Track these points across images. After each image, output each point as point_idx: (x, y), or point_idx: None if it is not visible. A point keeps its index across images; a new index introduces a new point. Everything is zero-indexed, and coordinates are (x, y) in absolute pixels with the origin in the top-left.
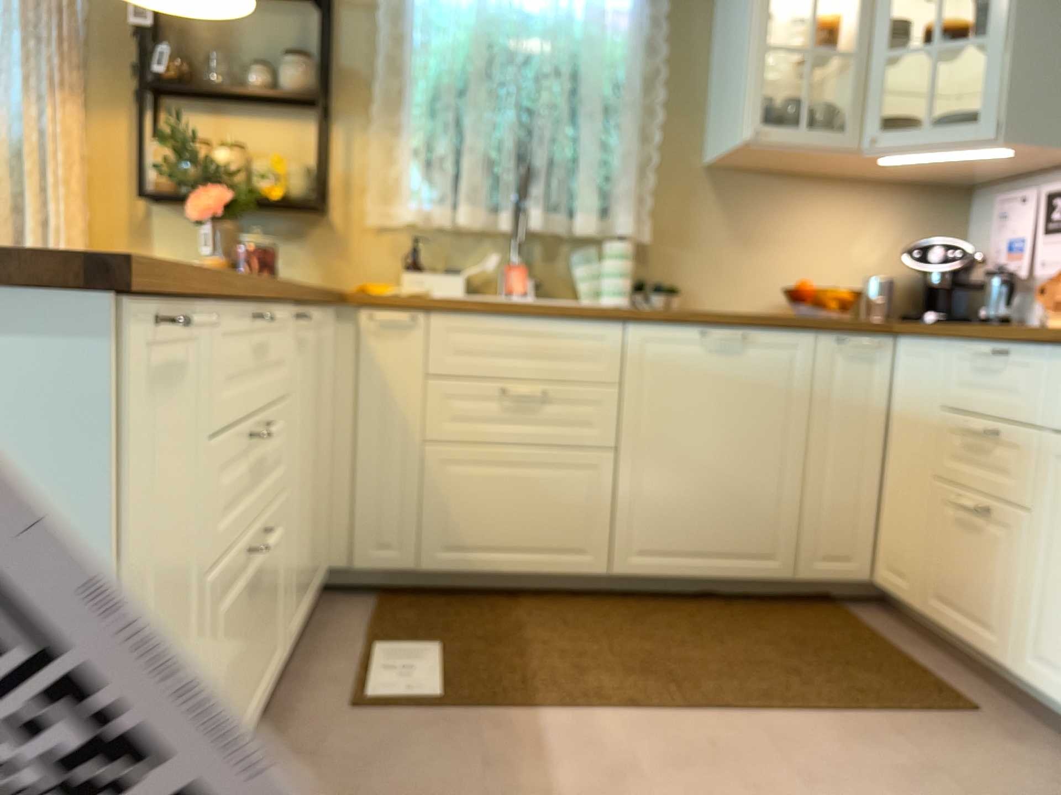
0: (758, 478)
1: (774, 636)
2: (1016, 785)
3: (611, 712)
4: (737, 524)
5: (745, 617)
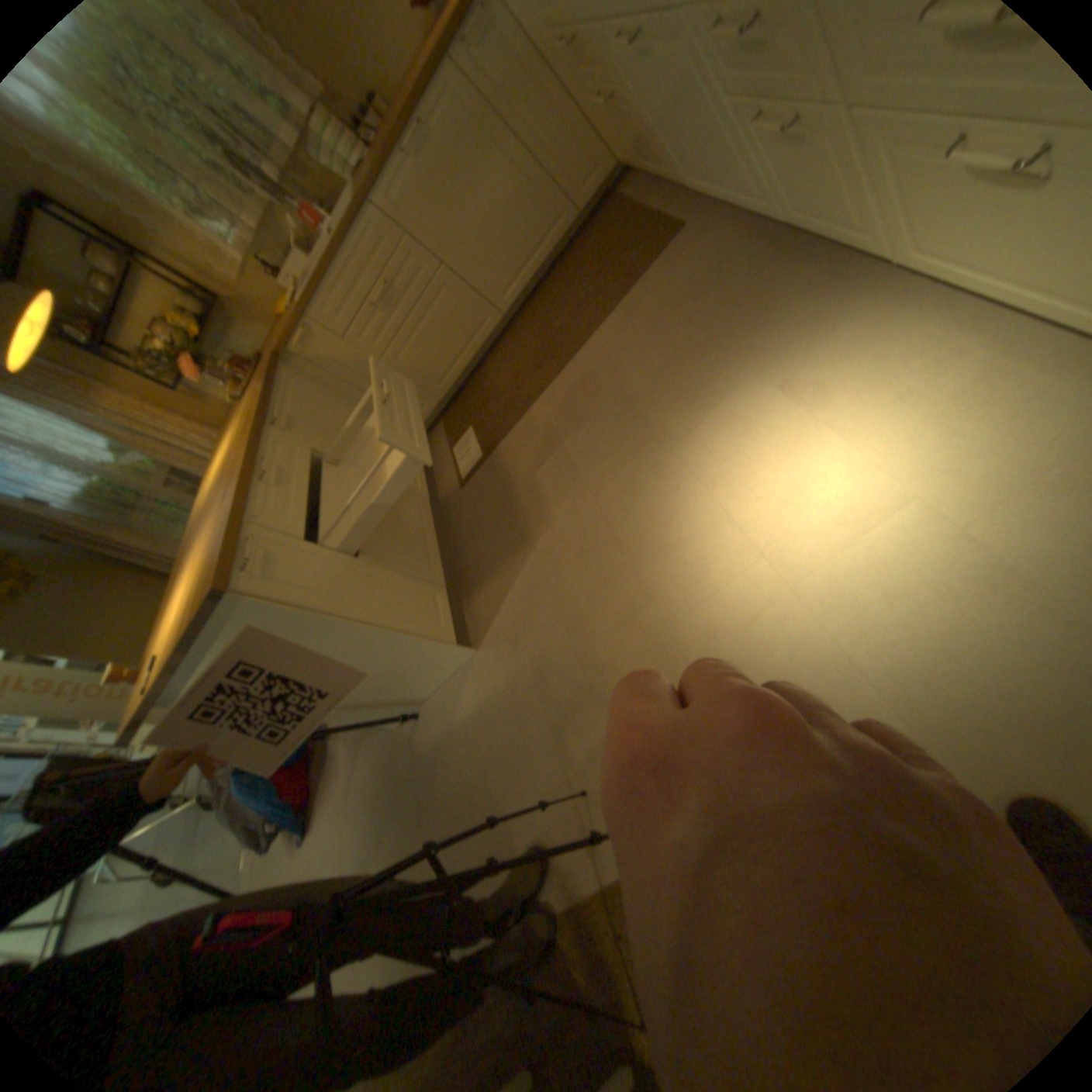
0: (512, 186)
1: (587, 265)
2: (698, 269)
3: (537, 399)
4: (528, 222)
5: (573, 262)
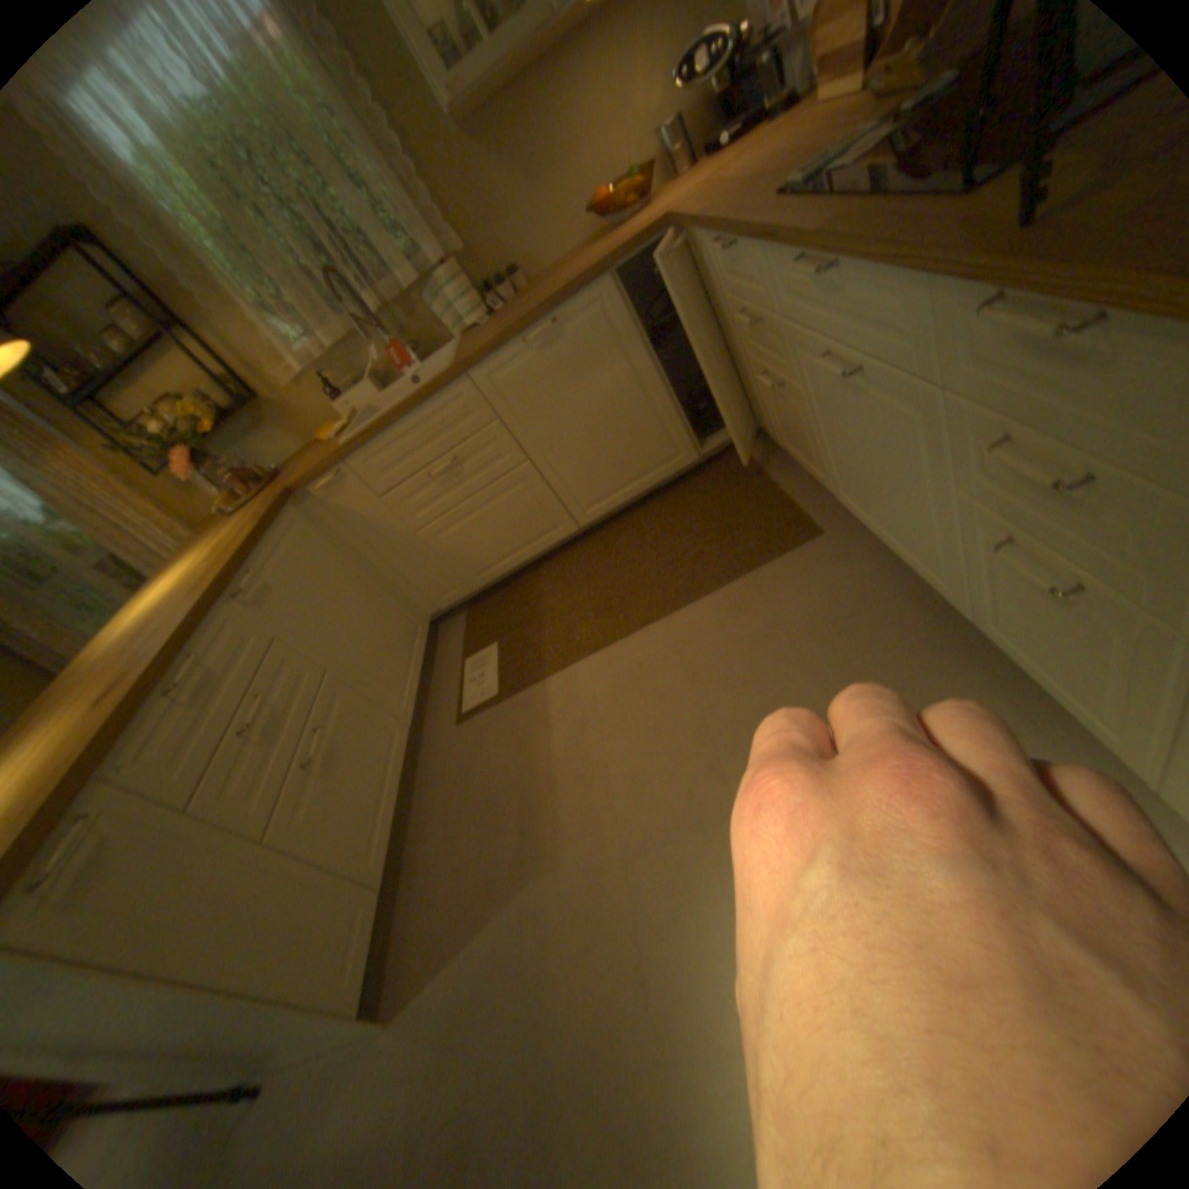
0: (634, 412)
1: (692, 517)
2: (831, 602)
3: (587, 656)
4: (639, 450)
5: (675, 504)
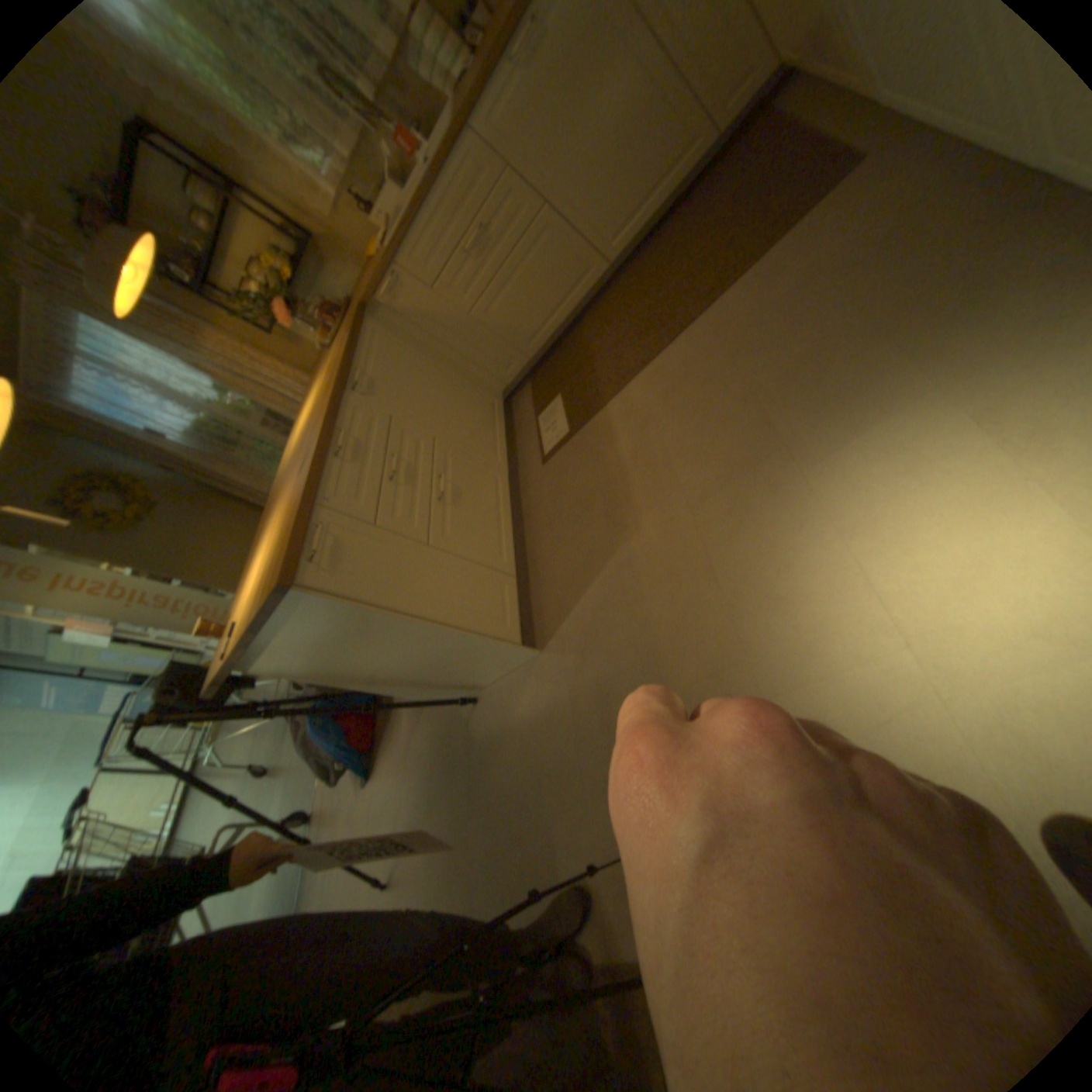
0: (640, 102)
1: (721, 206)
2: (875, 226)
3: (638, 374)
4: (654, 149)
5: (703, 201)
